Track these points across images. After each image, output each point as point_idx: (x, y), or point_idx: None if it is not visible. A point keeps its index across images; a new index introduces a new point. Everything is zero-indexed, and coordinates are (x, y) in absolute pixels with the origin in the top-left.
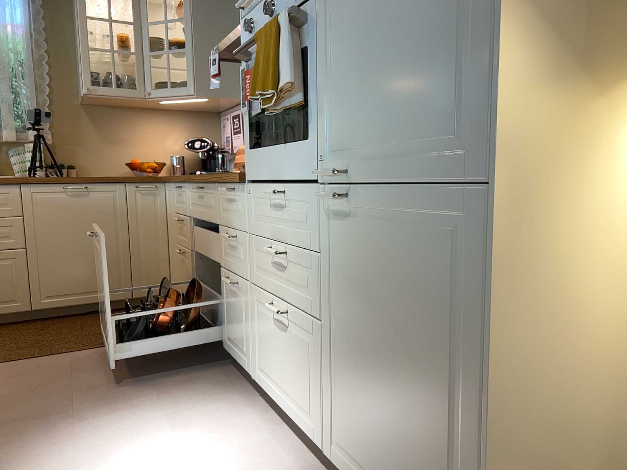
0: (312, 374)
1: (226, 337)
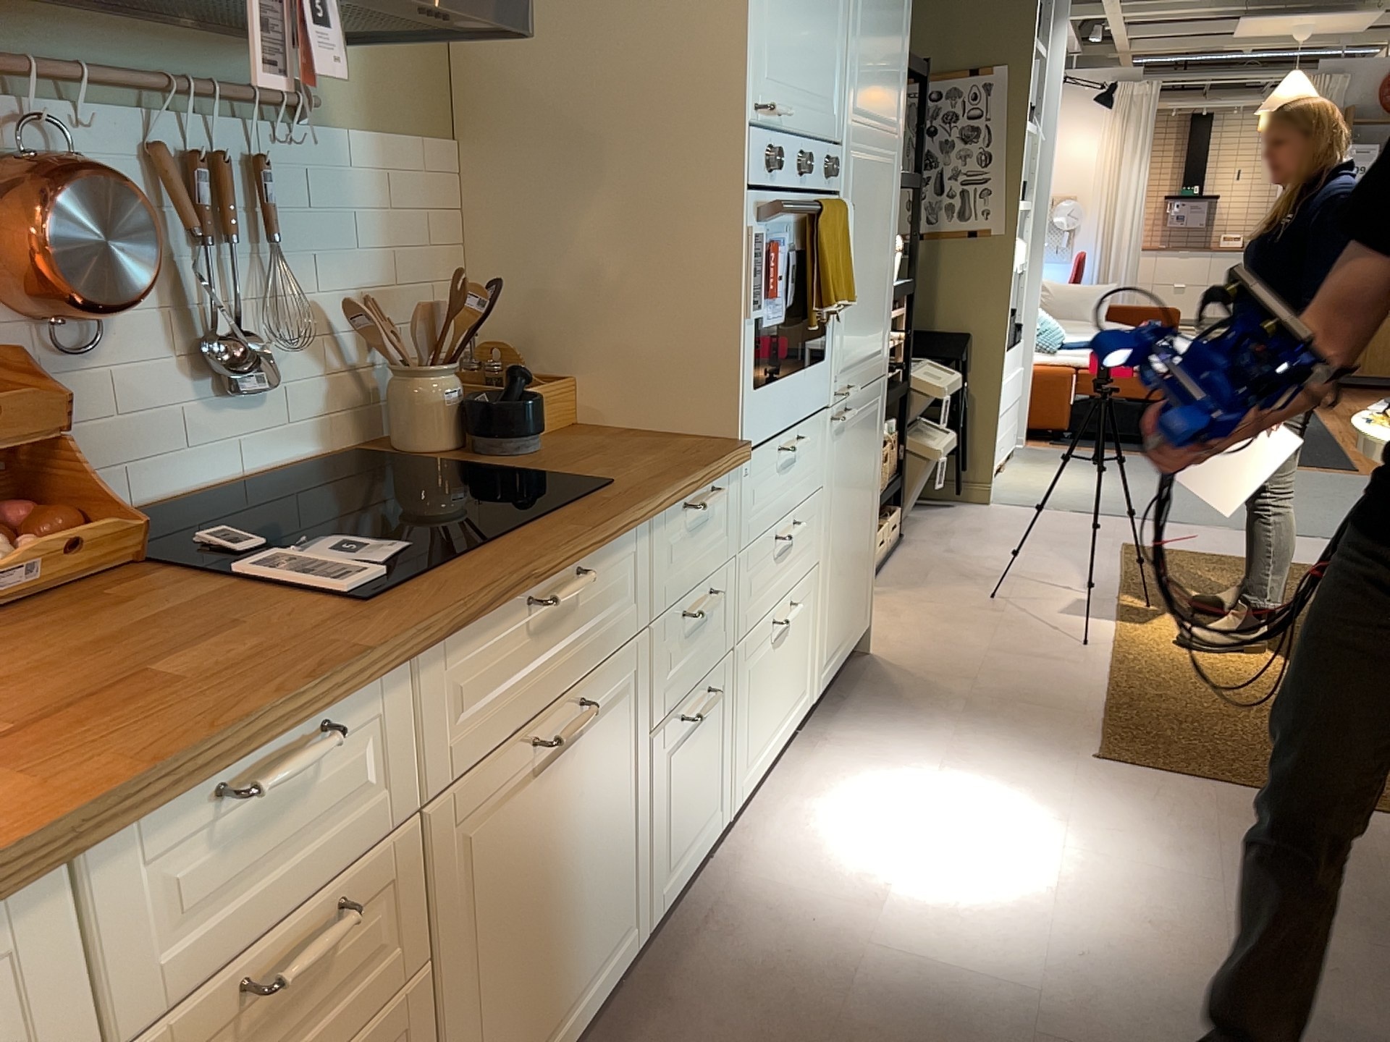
0: (806, 635)
1: (660, 879)
